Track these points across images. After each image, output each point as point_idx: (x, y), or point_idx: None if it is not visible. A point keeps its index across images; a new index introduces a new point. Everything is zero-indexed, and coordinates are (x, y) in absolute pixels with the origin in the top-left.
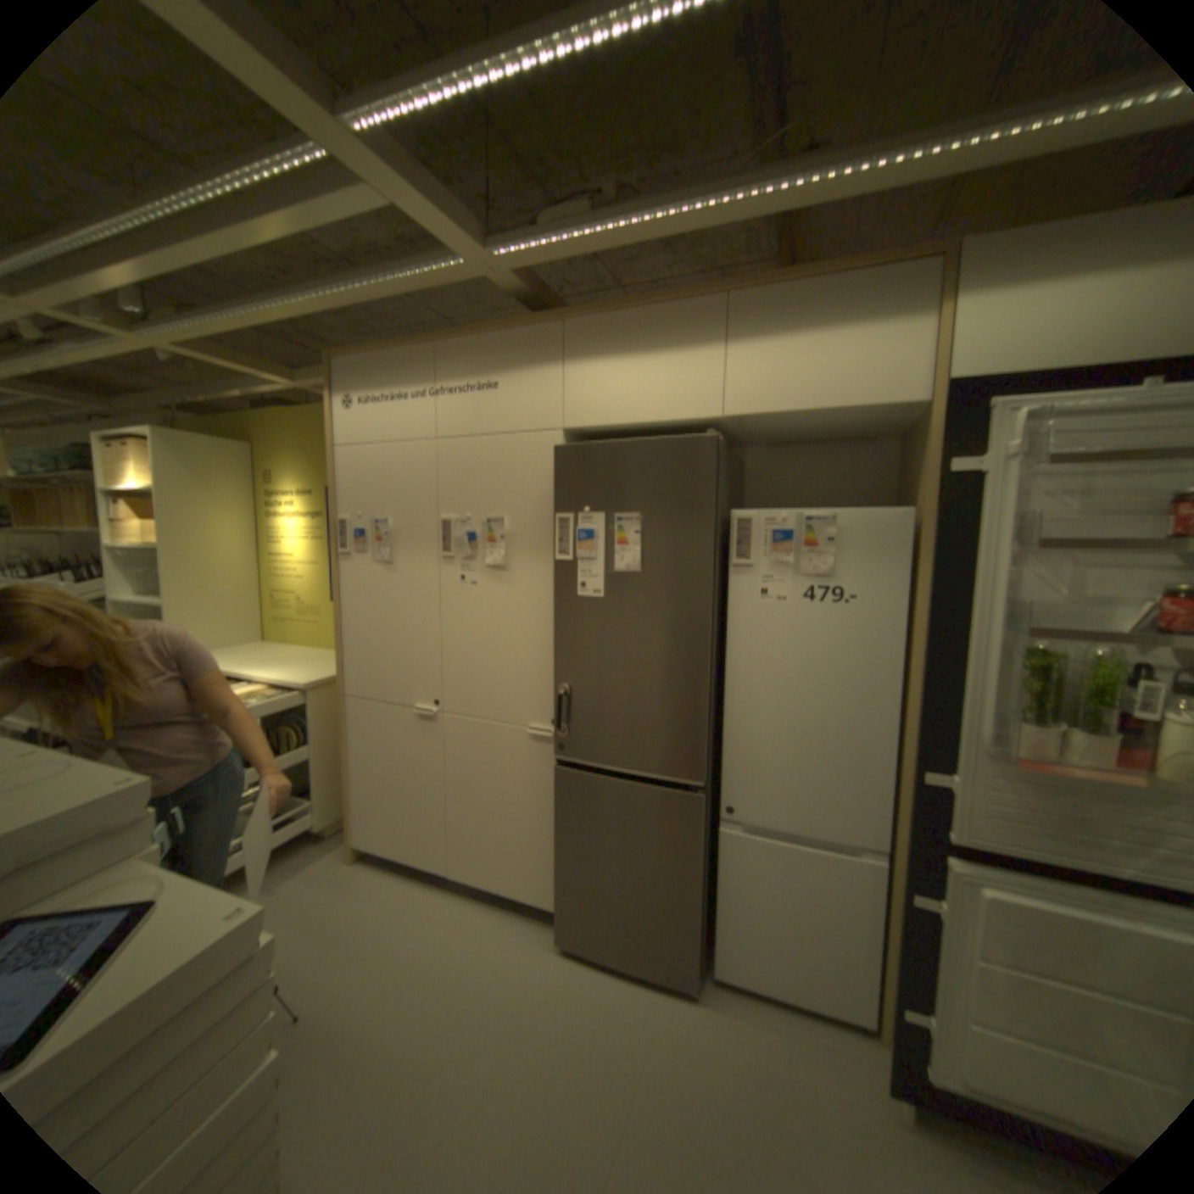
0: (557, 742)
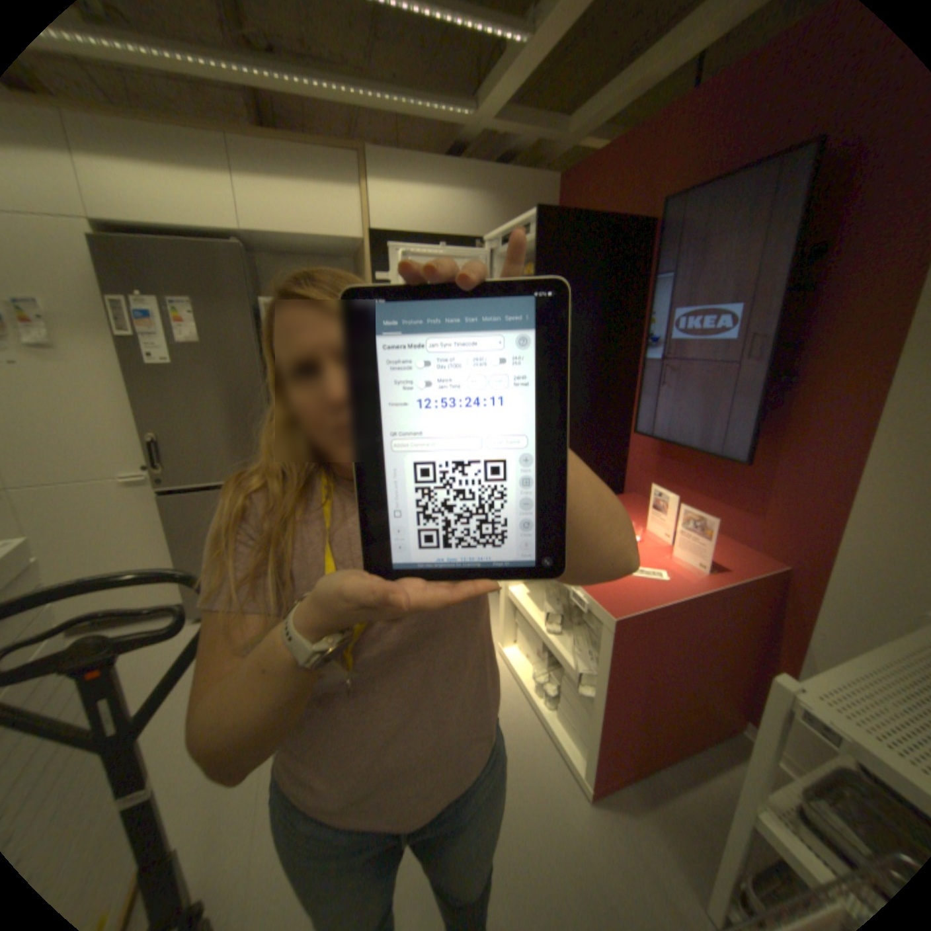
0: (149, 482)
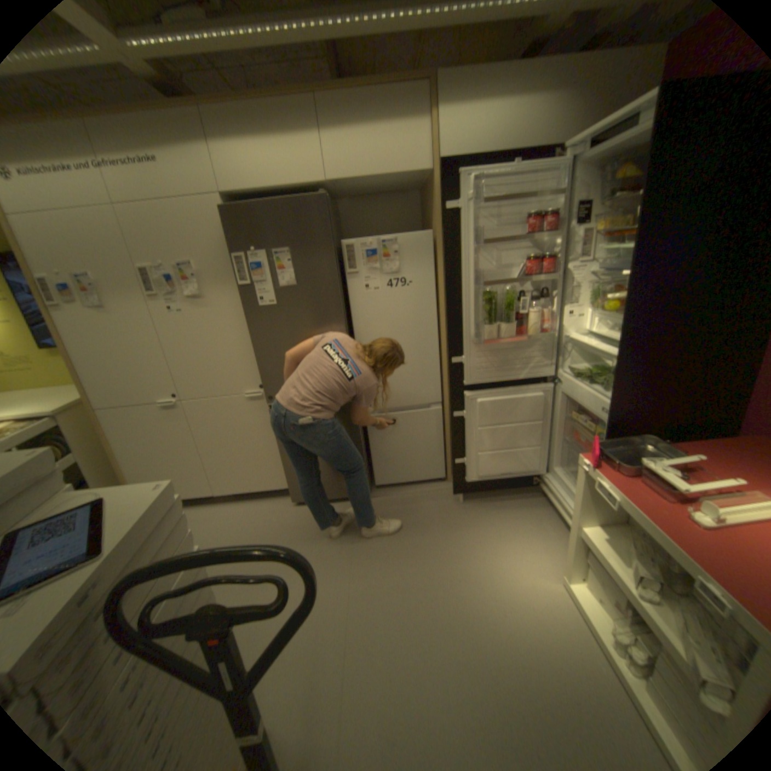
0: (266, 397)
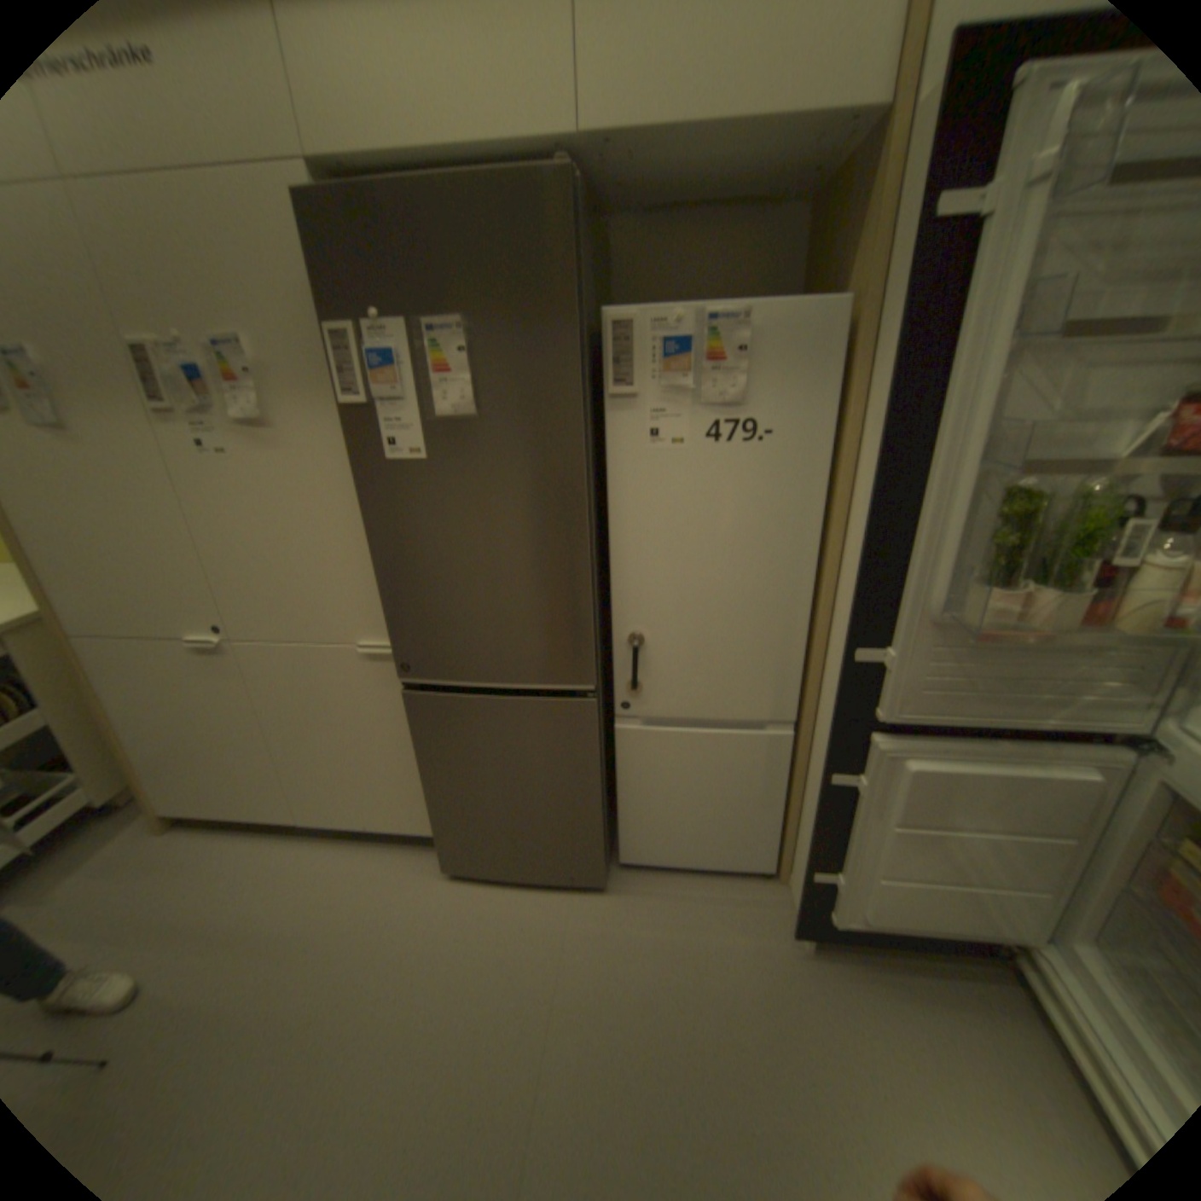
0: (401, 657)
